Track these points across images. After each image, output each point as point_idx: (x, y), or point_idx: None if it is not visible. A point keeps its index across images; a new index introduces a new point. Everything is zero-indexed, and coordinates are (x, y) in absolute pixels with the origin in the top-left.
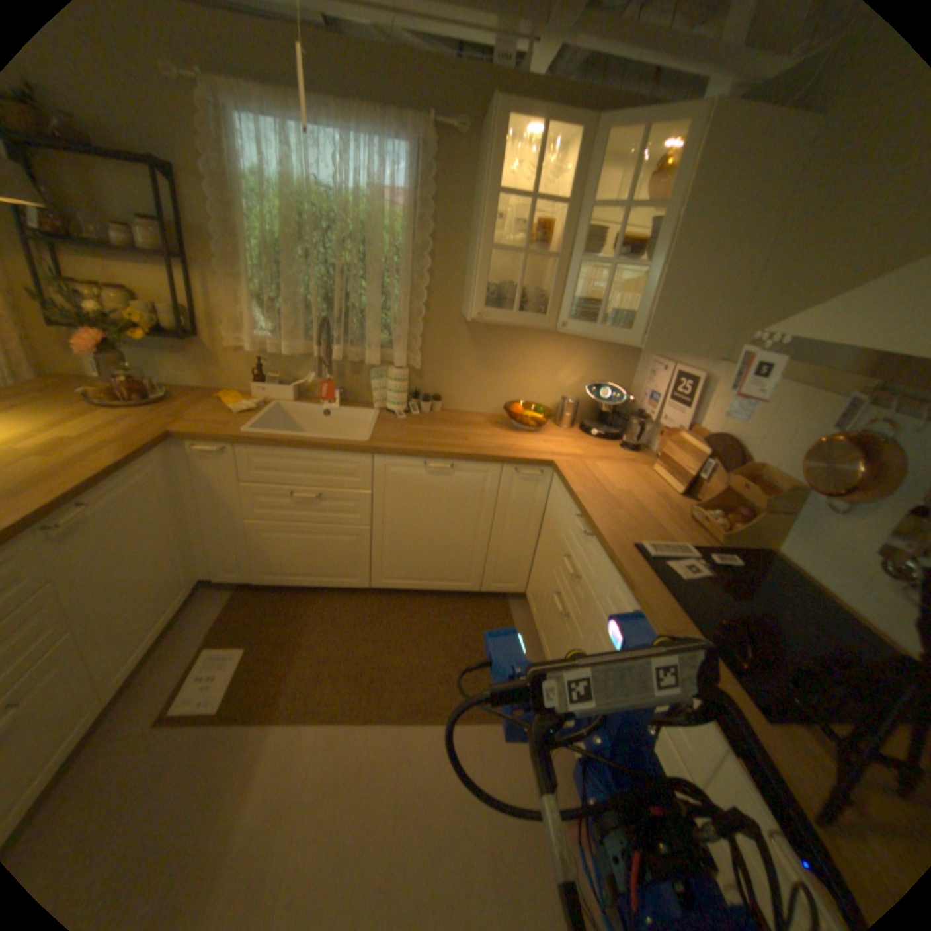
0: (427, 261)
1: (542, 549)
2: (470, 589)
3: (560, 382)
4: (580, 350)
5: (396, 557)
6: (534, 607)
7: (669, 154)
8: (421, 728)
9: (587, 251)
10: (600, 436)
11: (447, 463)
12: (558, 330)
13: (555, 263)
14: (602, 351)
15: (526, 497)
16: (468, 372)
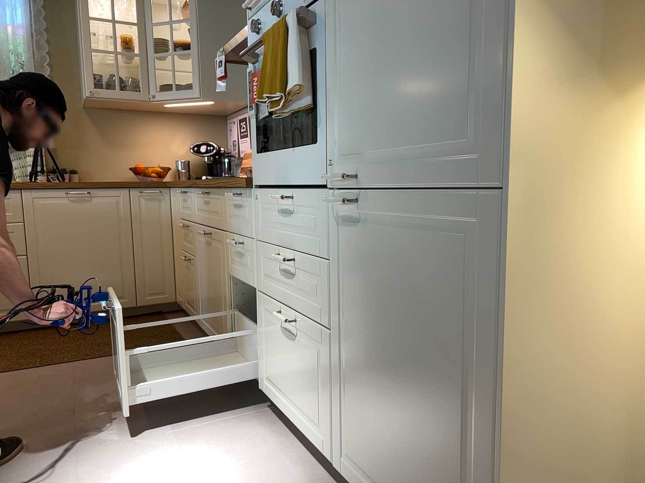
0: (48, 70)
1: (175, 249)
2: (127, 303)
3: (173, 150)
4: (181, 126)
5: (54, 281)
6: (180, 297)
7: (191, 0)
8: (91, 360)
9: (158, 52)
10: (207, 177)
11: (84, 191)
12: (151, 100)
13: (141, 64)
14: (198, 126)
15: (154, 212)
16: (97, 149)
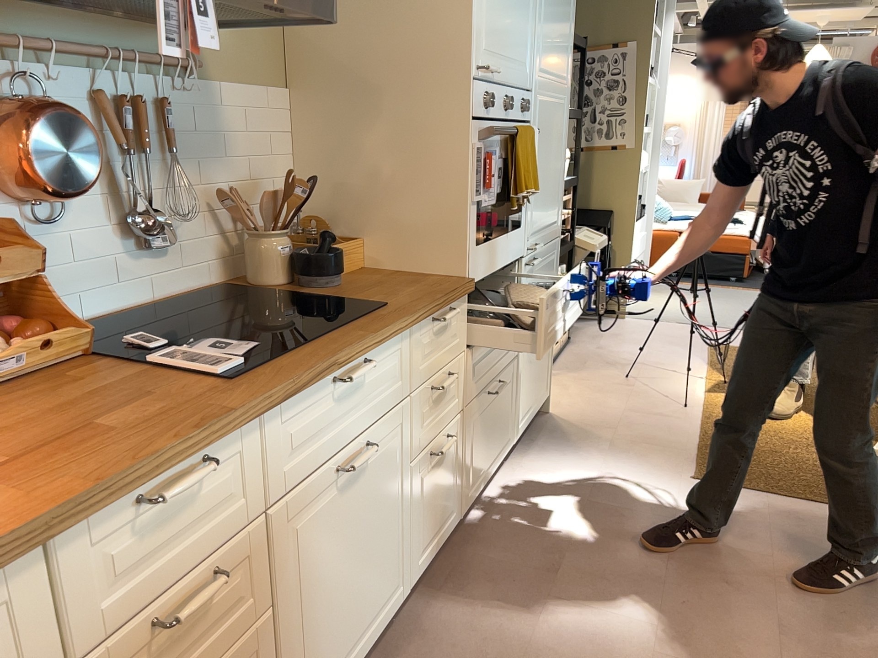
0: None
1: None
2: None
3: None
4: None
5: None
6: None
7: None
8: None
9: None
10: None
11: None
12: None
13: None
14: None
15: None
16: None
